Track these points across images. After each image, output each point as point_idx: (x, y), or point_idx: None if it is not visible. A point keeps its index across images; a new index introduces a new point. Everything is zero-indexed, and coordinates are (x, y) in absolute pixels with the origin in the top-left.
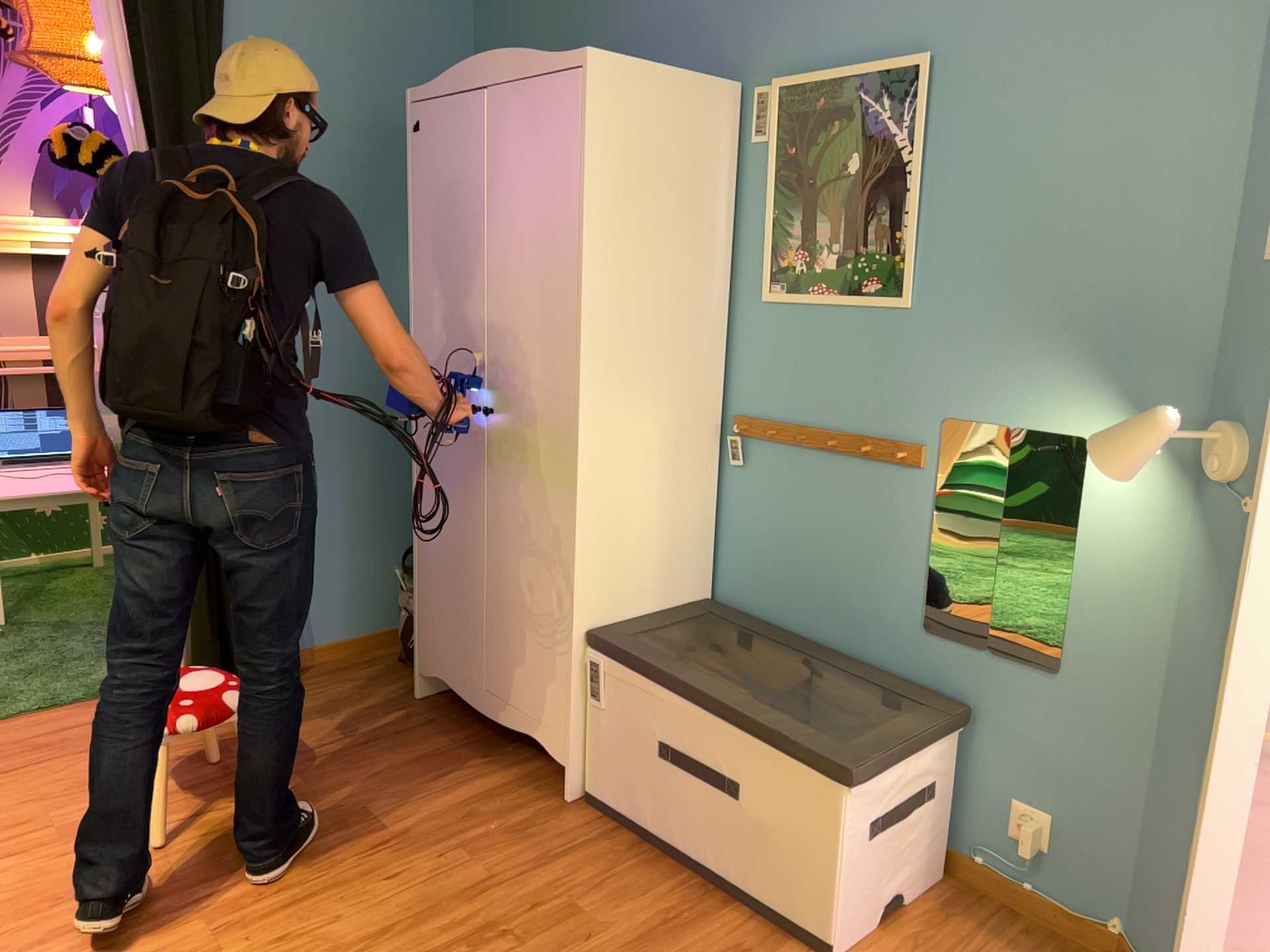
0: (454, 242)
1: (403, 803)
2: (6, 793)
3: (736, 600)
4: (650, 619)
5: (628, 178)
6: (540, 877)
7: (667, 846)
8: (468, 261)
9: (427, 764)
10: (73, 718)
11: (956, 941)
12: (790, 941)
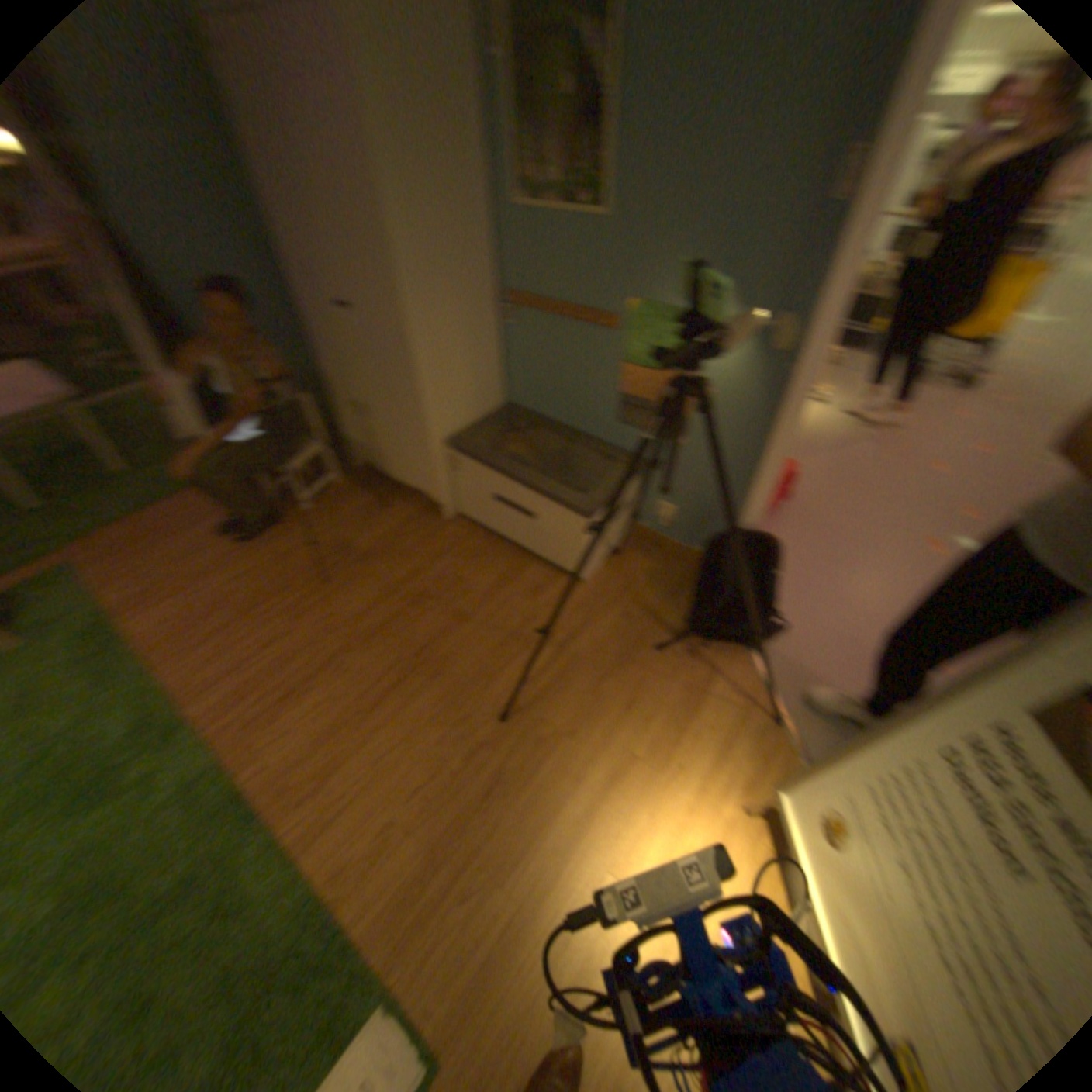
0: (276, 170)
1: (361, 536)
2: (144, 565)
3: (515, 405)
4: (470, 427)
5: (393, 113)
6: (437, 566)
7: (496, 540)
8: (292, 189)
9: (368, 511)
10: (163, 512)
11: (630, 567)
12: (557, 580)
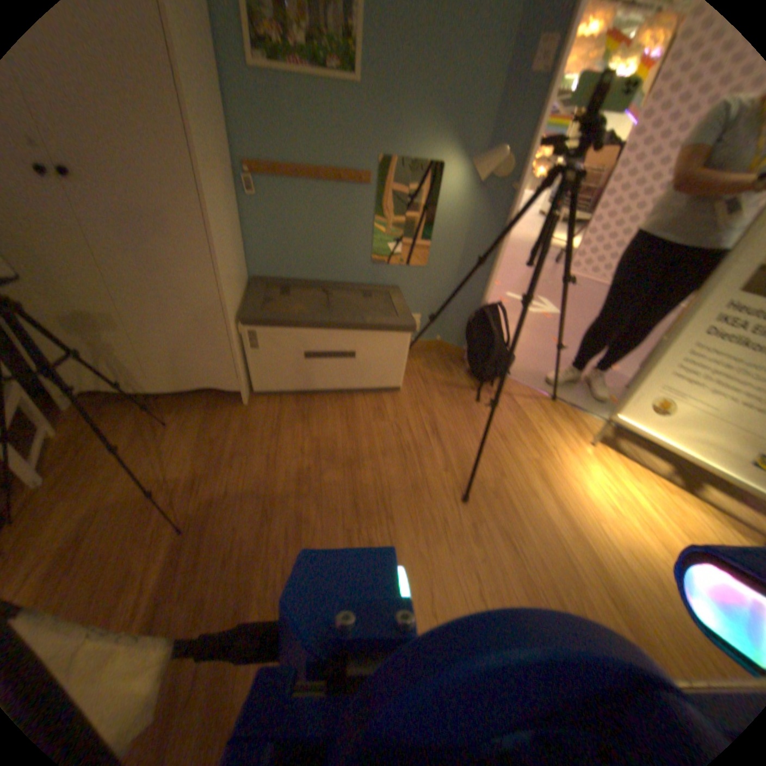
0: None
1: (165, 463)
2: None
3: (262, 276)
4: (245, 301)
5: None
6: (282, 440)
7: (308, 395)
8: None
9: (142, 437)
10: None
11: (408, 367)
12: (380, 397)
